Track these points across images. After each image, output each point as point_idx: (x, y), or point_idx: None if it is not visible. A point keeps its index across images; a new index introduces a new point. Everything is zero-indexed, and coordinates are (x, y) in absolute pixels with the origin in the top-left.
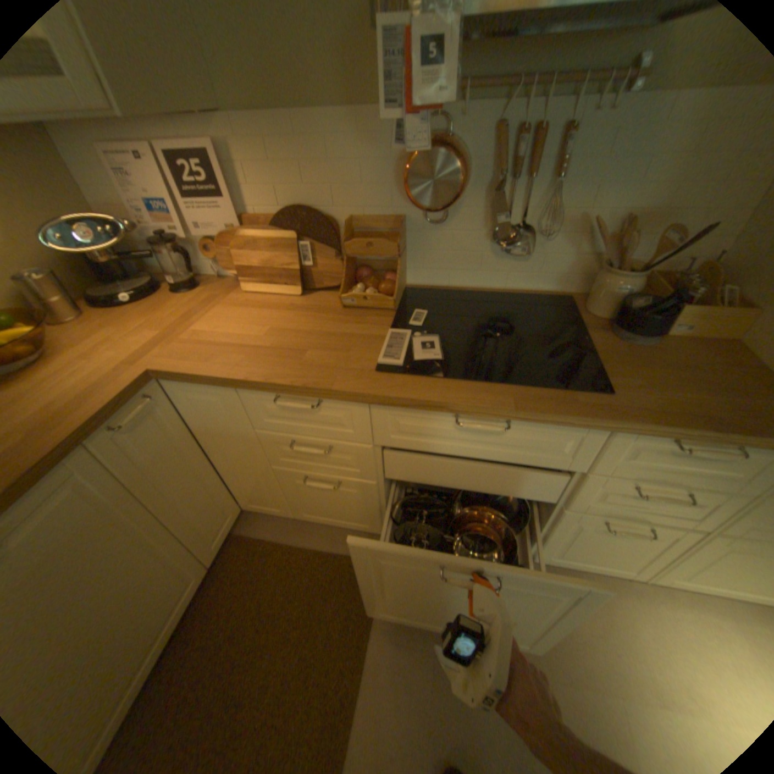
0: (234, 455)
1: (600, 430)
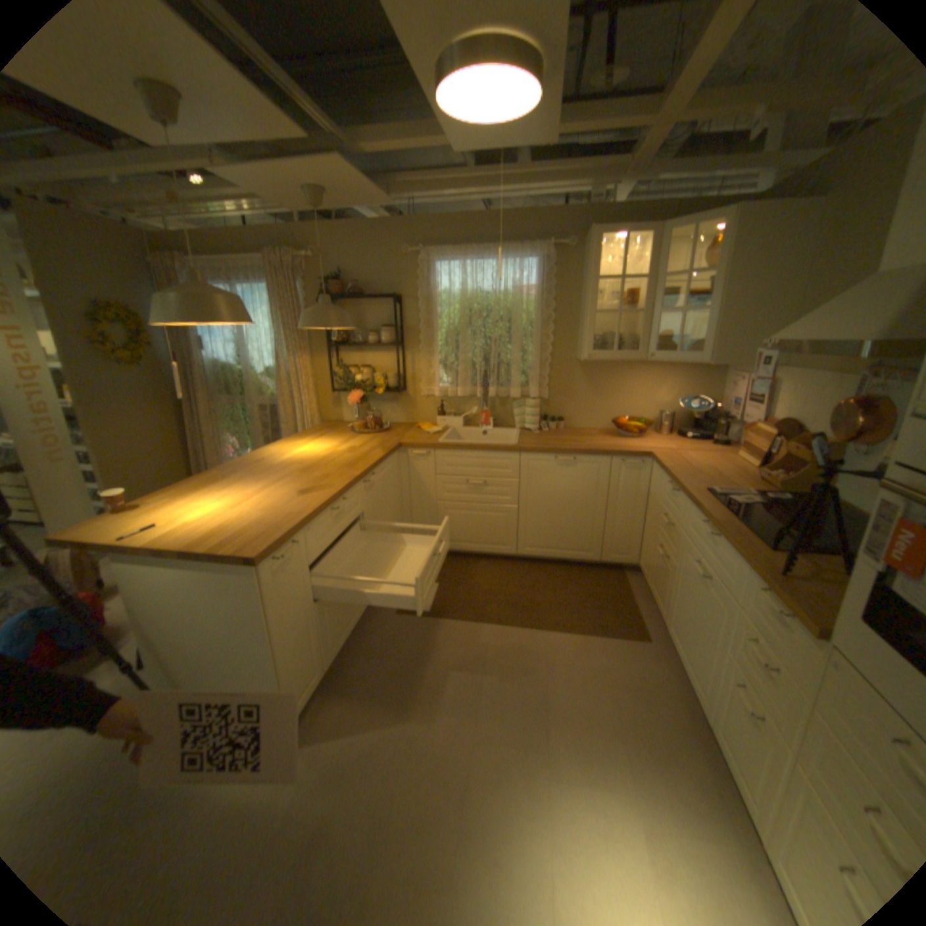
0: (650, 517)
1: (743, 561)
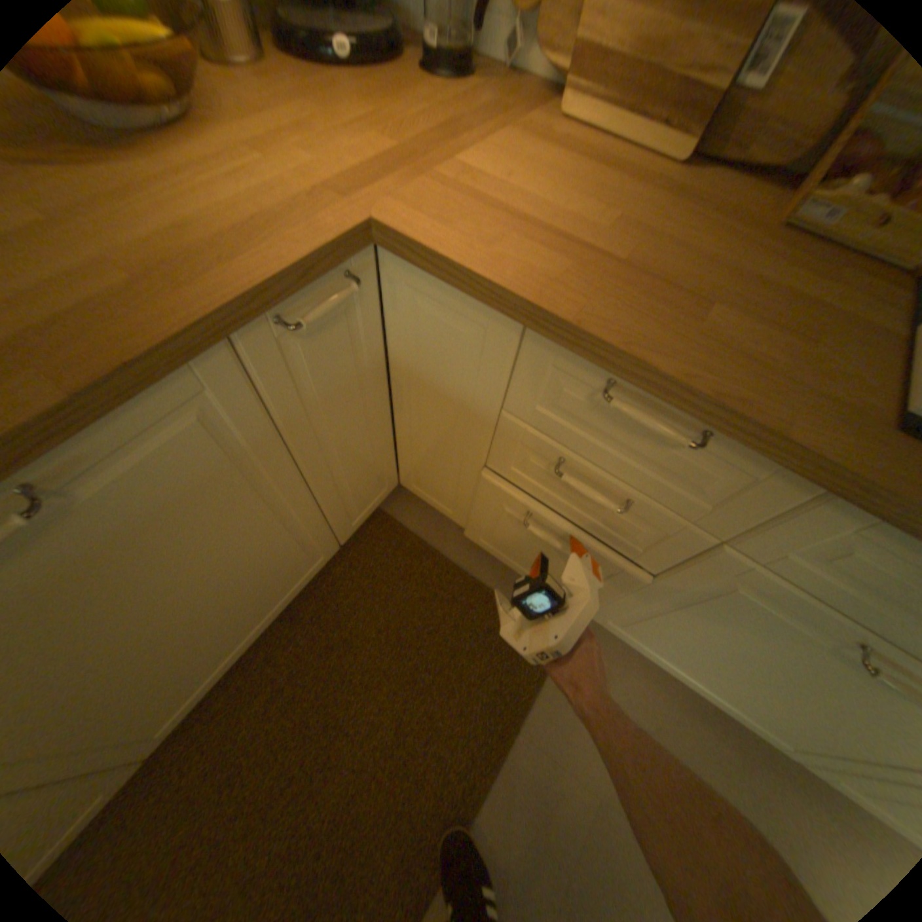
0: (436, 425)
1: None
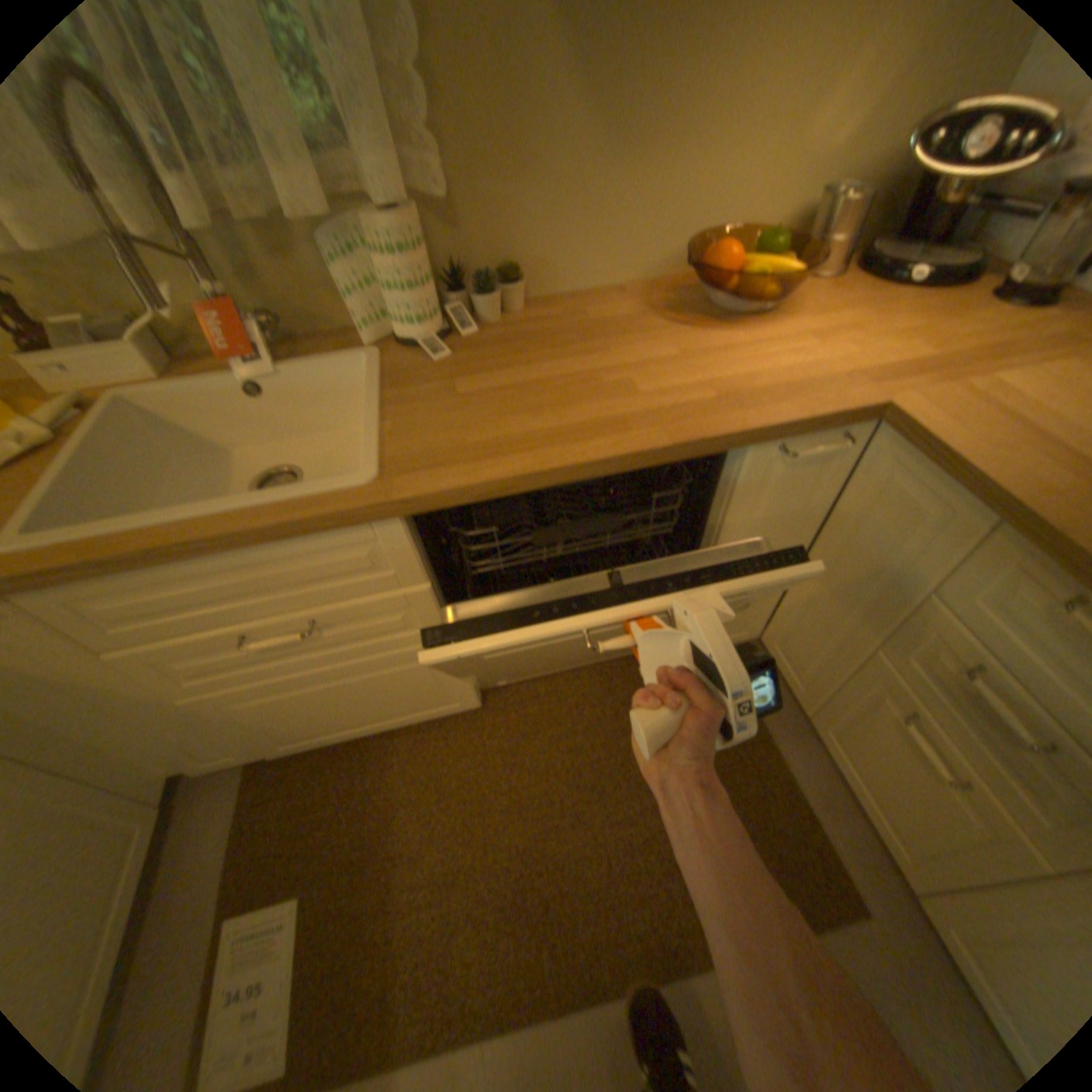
0: (842, 587)
1: None
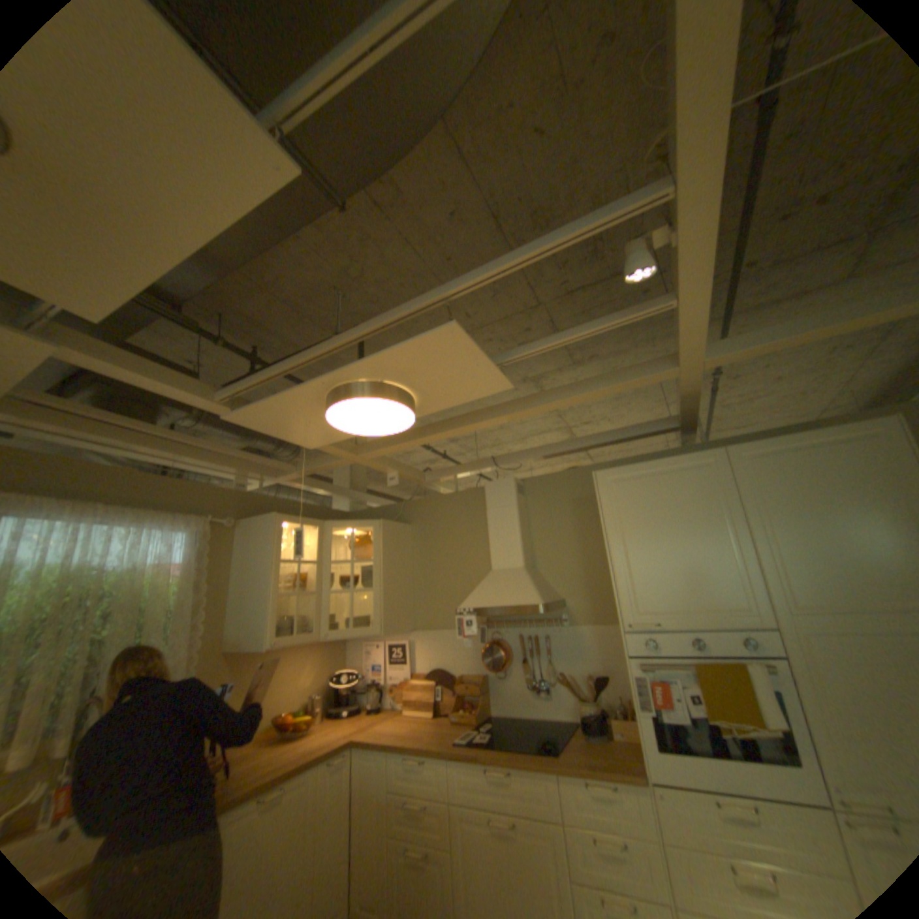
0: (366, 829)
1: (548, 779)
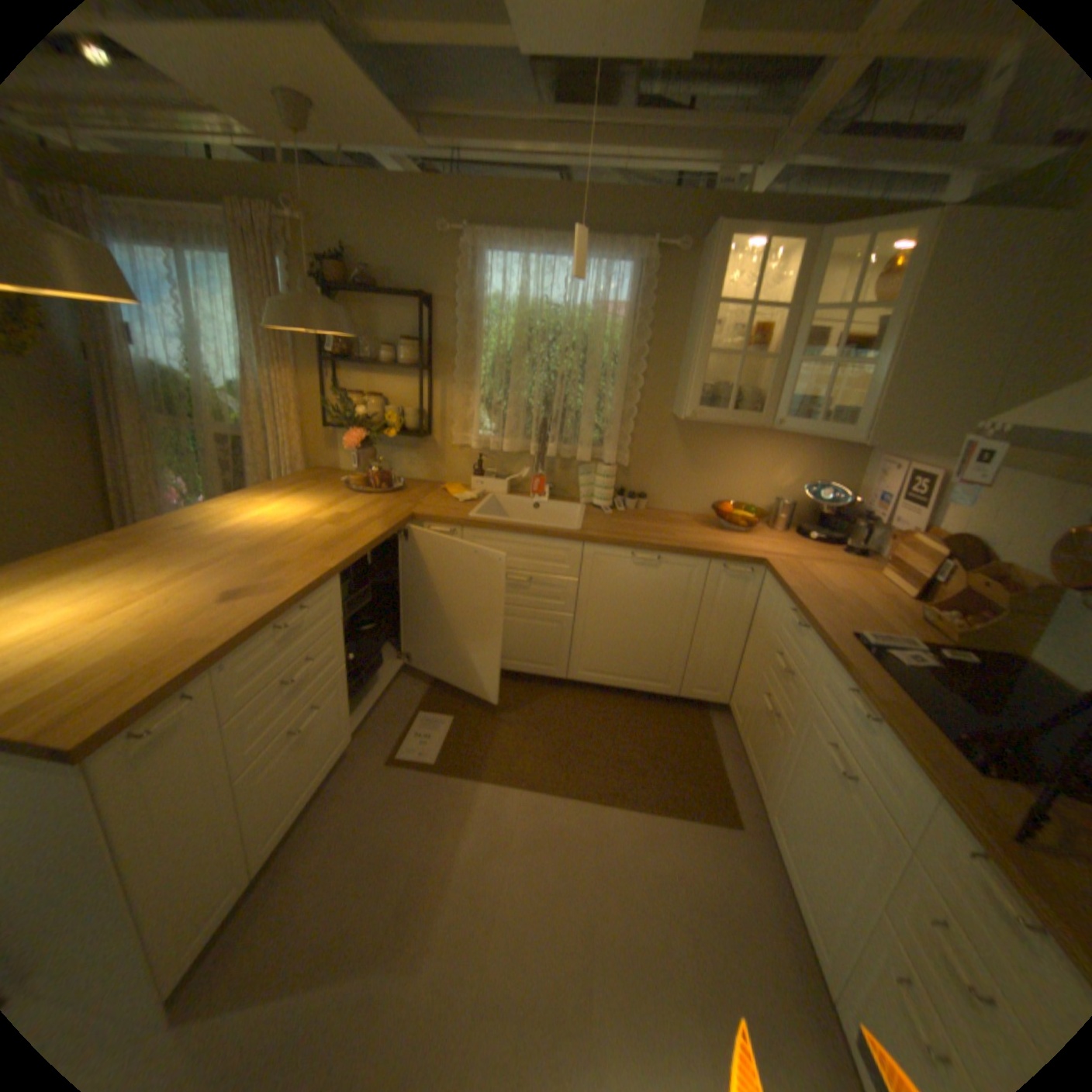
0: (755, 648)
1: (929, 782)
